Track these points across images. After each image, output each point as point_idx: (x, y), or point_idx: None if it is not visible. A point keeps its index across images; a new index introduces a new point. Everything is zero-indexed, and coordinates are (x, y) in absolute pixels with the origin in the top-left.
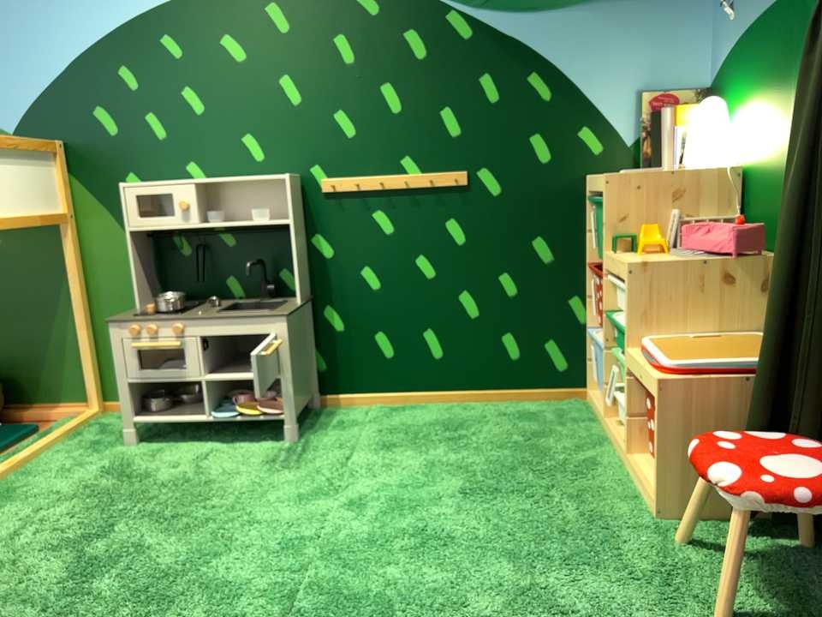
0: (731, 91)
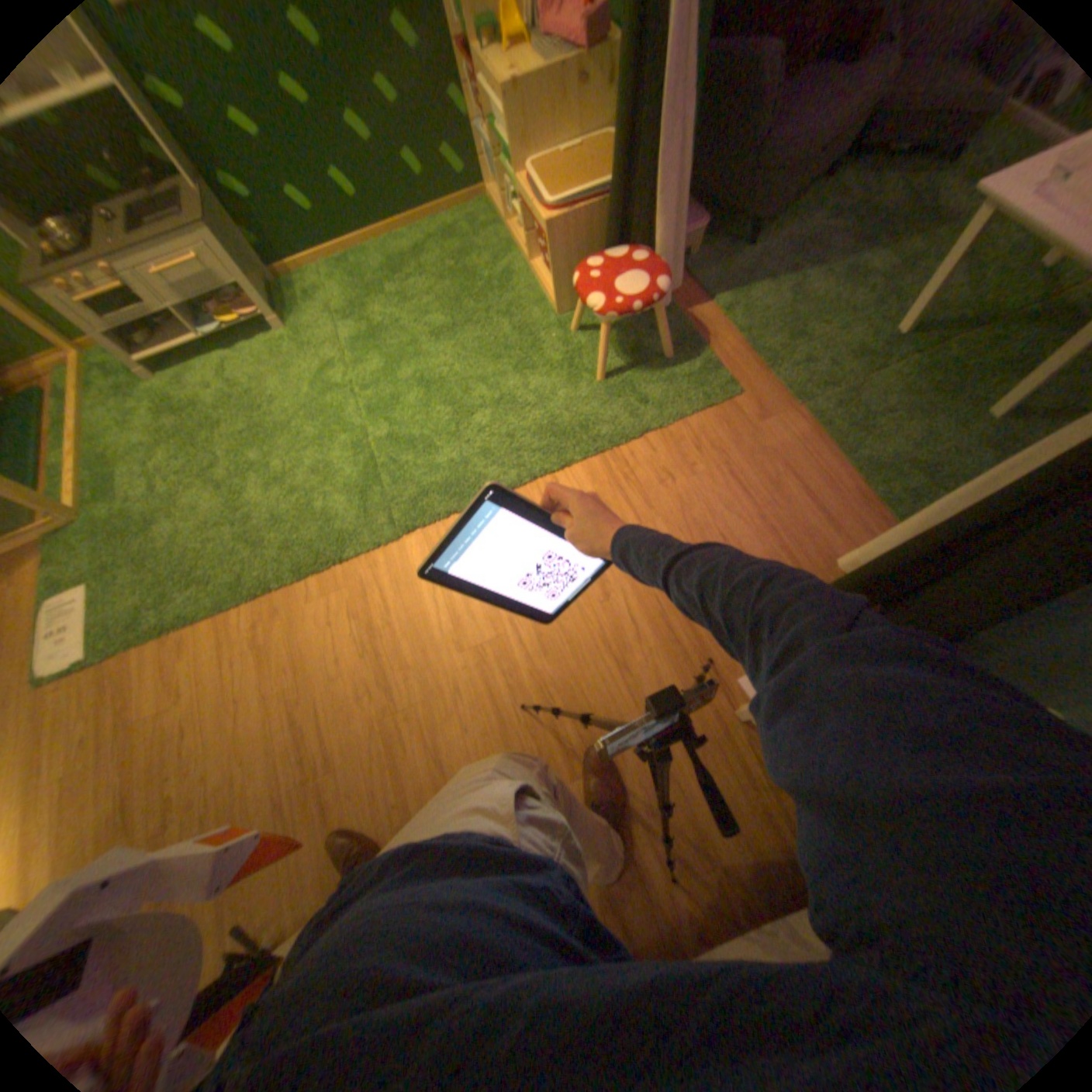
0: None
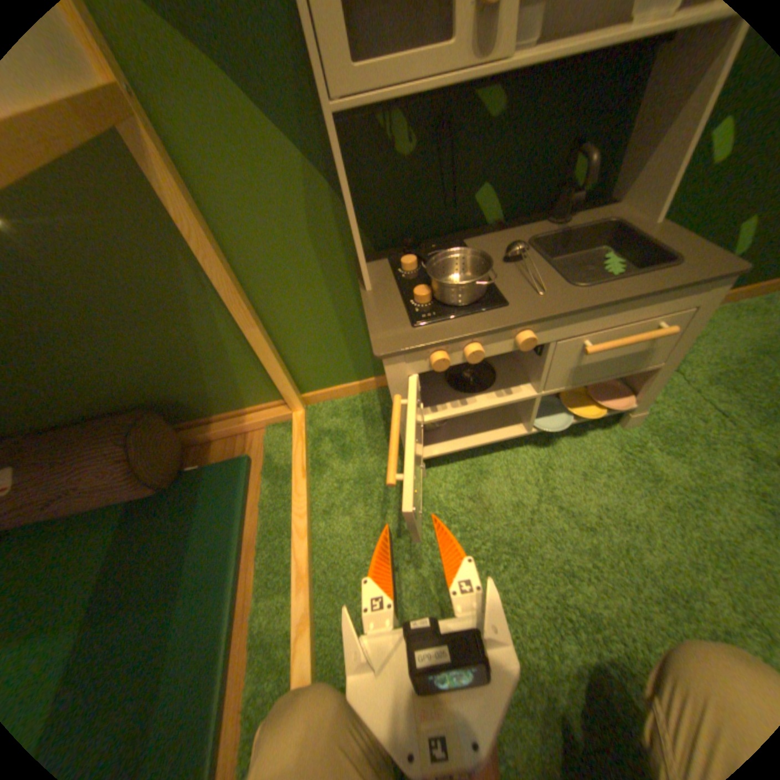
0: None
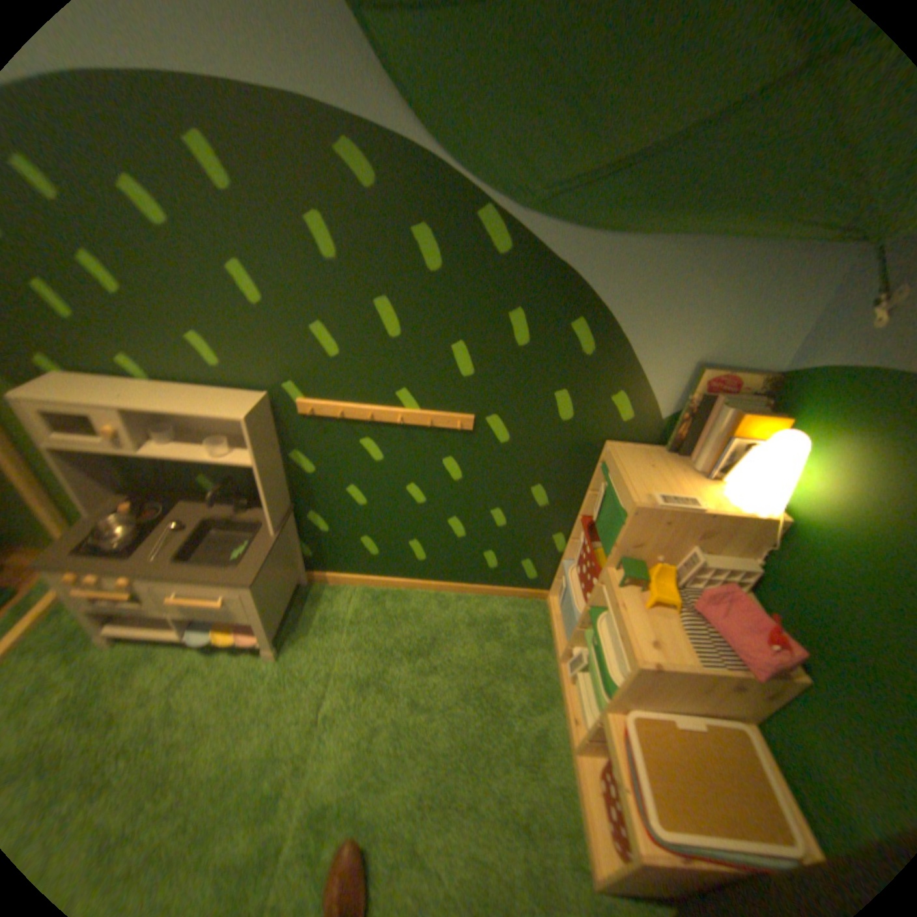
0: (821, 418)
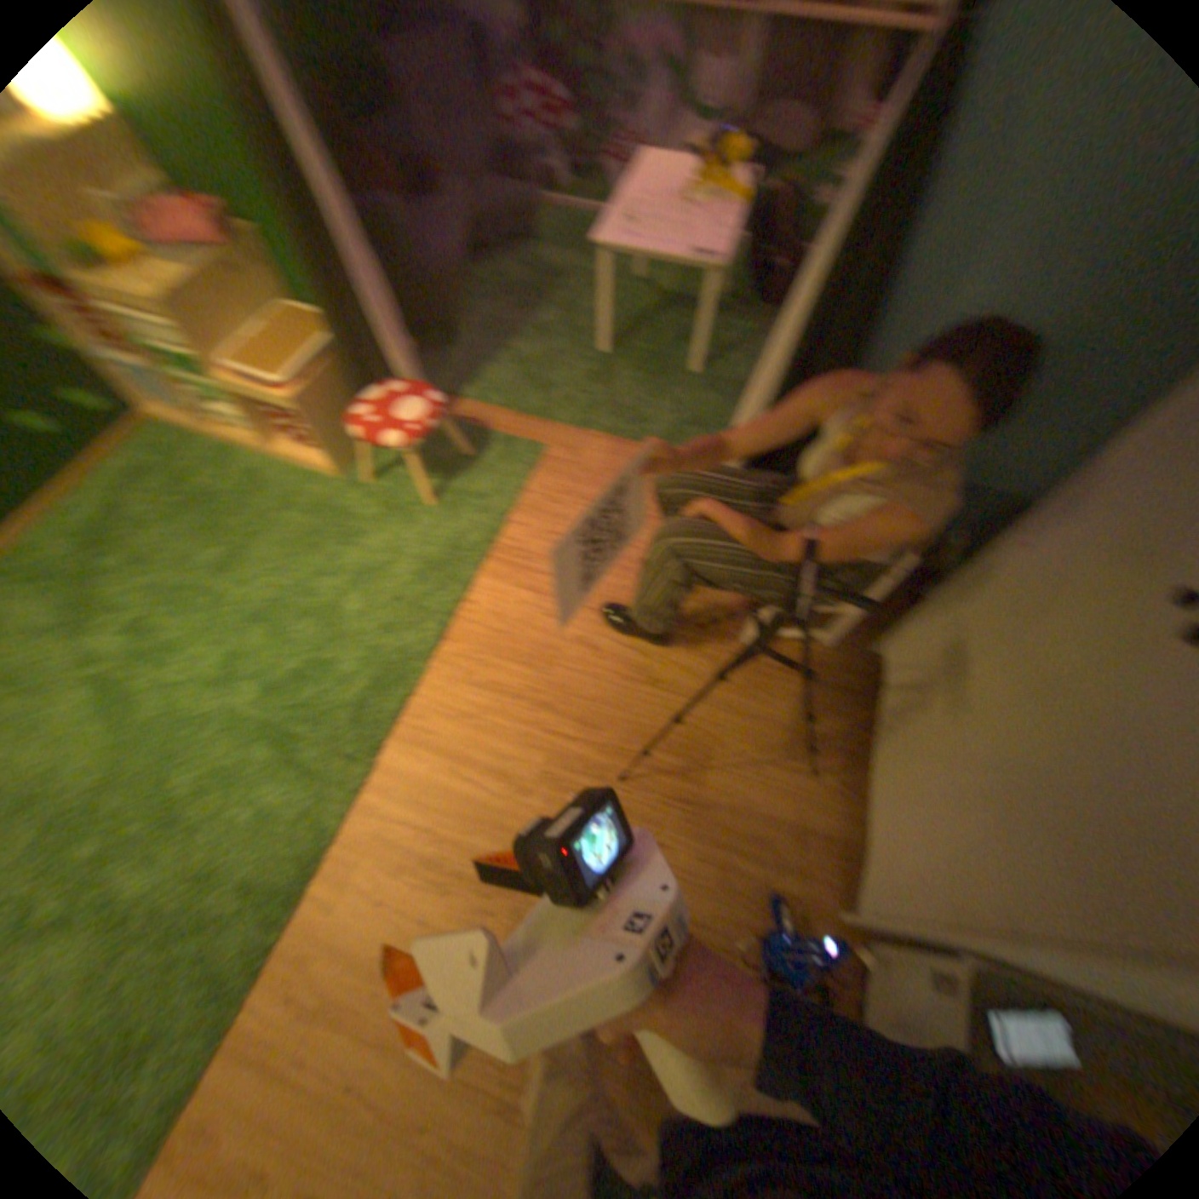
0: None
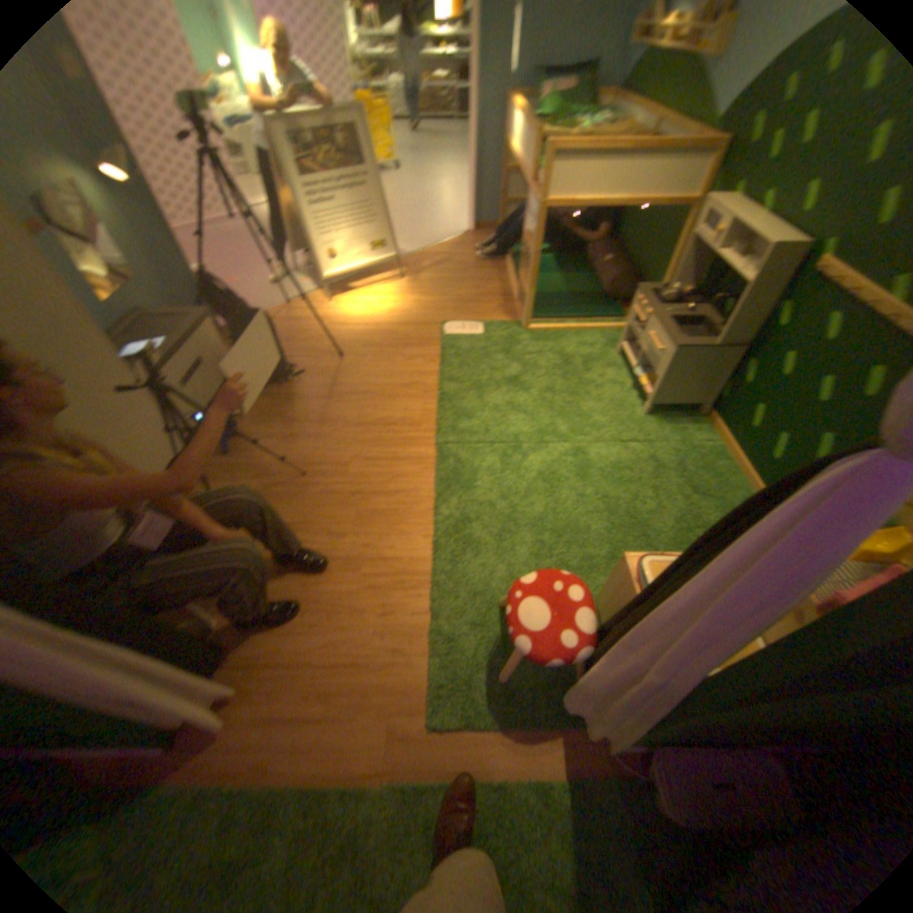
0: None
